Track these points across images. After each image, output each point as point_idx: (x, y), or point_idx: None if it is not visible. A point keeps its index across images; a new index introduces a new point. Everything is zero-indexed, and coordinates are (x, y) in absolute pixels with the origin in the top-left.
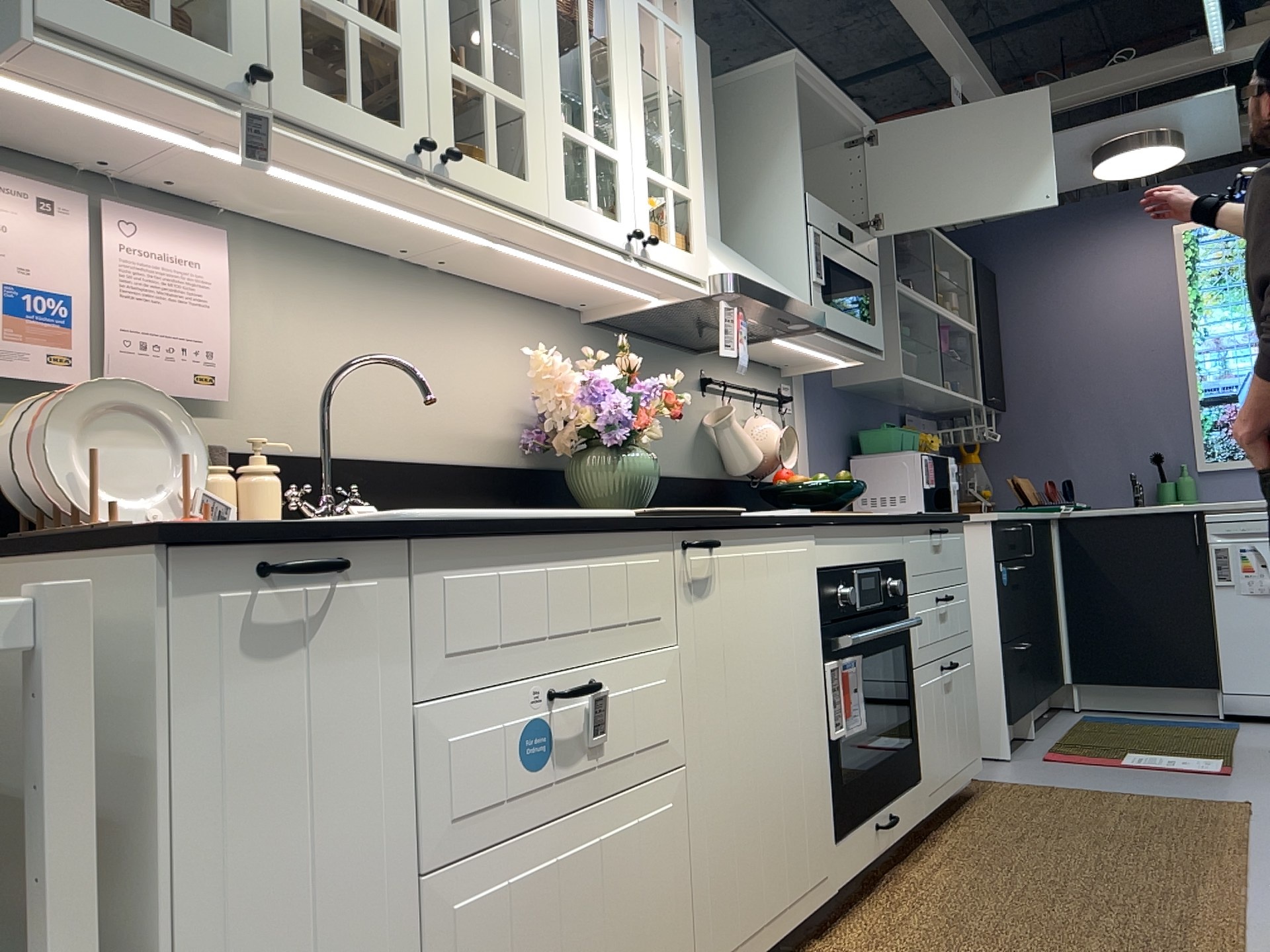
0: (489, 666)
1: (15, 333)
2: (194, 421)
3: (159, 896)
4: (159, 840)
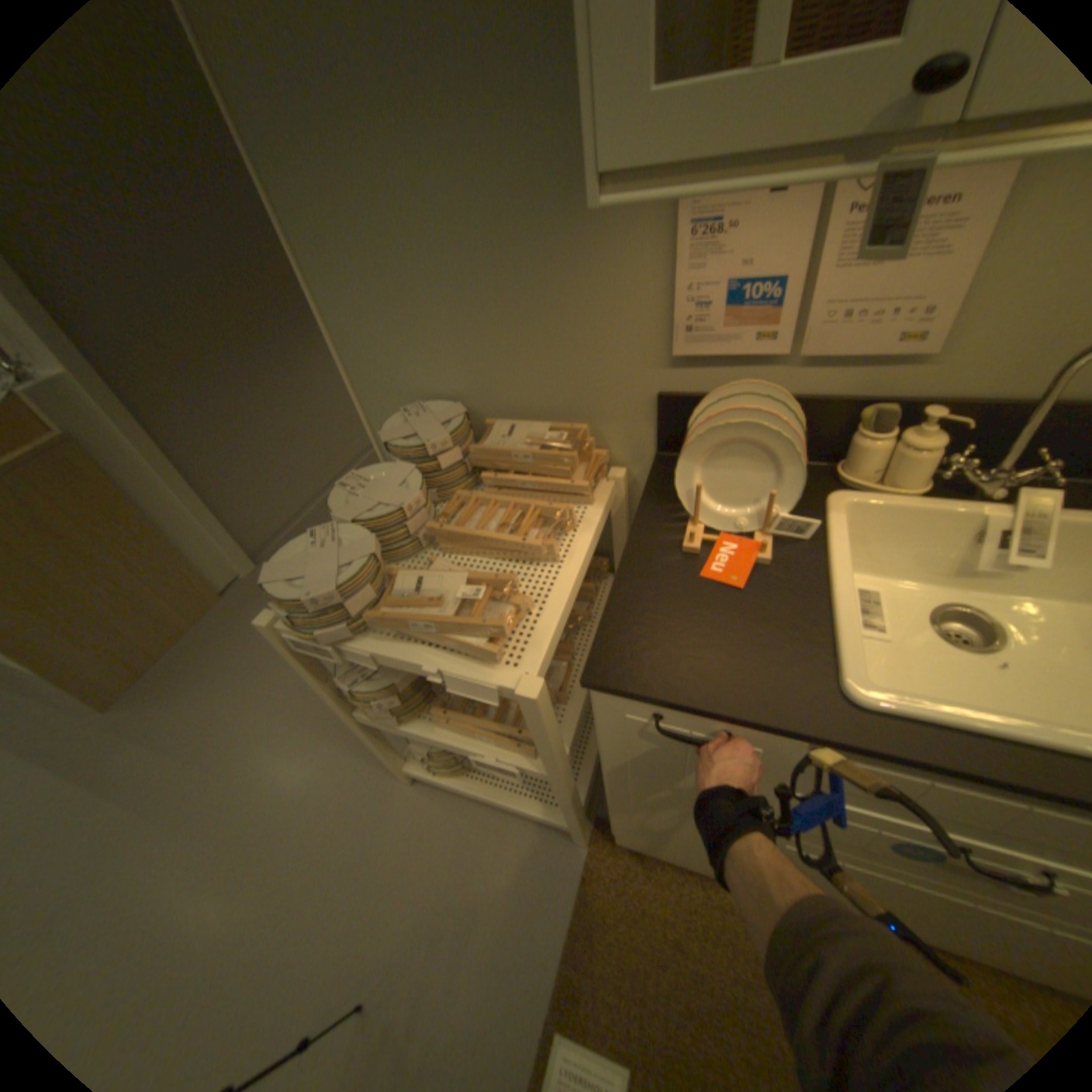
0: (891, 812)
1: (734, 320)
2: (893, 370)
3: (607, 765)
4: (605, 755)
